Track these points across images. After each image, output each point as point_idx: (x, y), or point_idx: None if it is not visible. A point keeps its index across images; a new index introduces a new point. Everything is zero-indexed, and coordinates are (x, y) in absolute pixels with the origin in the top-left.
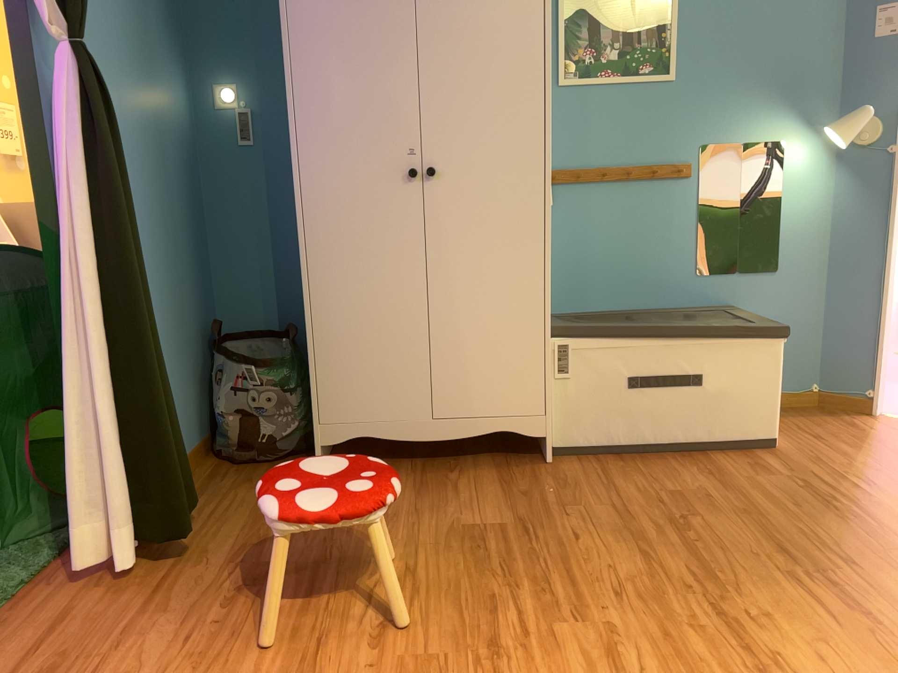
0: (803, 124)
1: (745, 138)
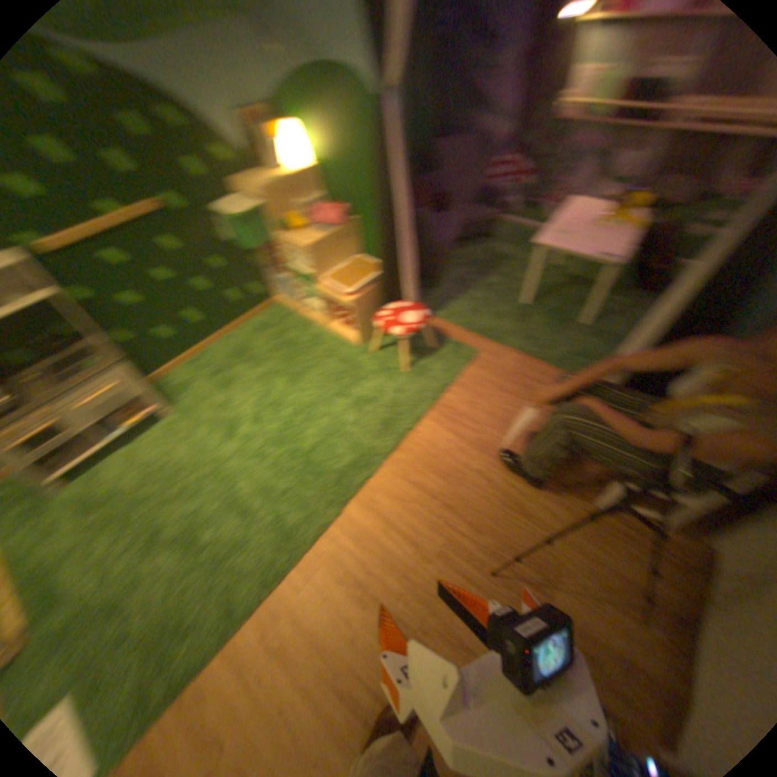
0: None
1: None
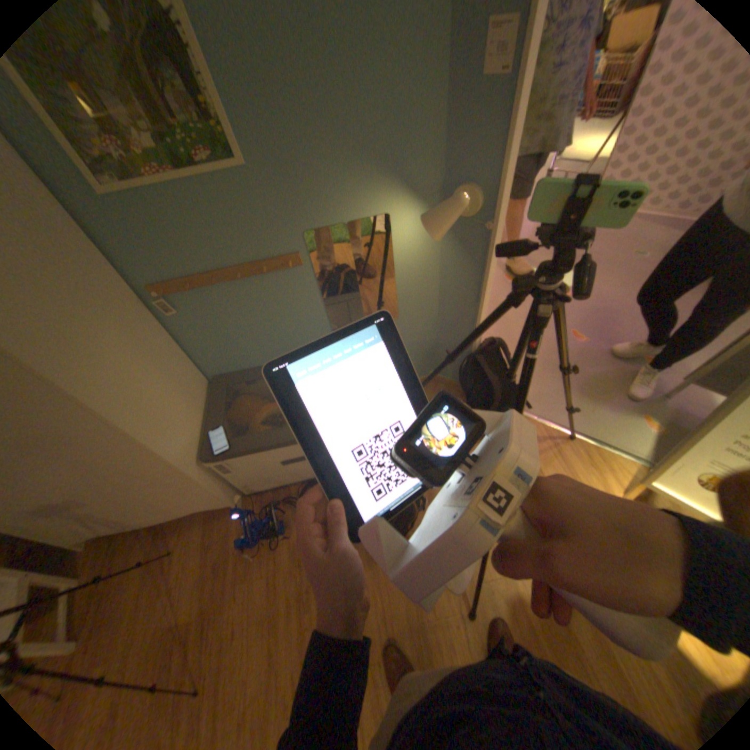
0: (407, 193)
1: (349, 218)
